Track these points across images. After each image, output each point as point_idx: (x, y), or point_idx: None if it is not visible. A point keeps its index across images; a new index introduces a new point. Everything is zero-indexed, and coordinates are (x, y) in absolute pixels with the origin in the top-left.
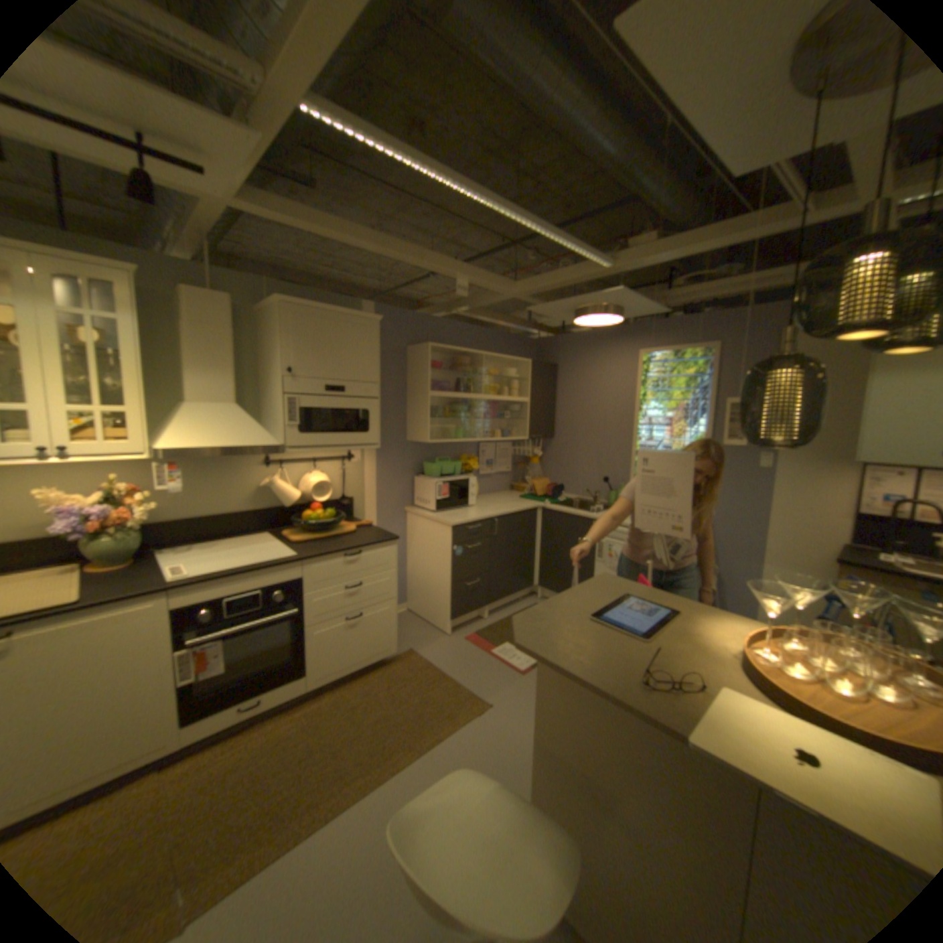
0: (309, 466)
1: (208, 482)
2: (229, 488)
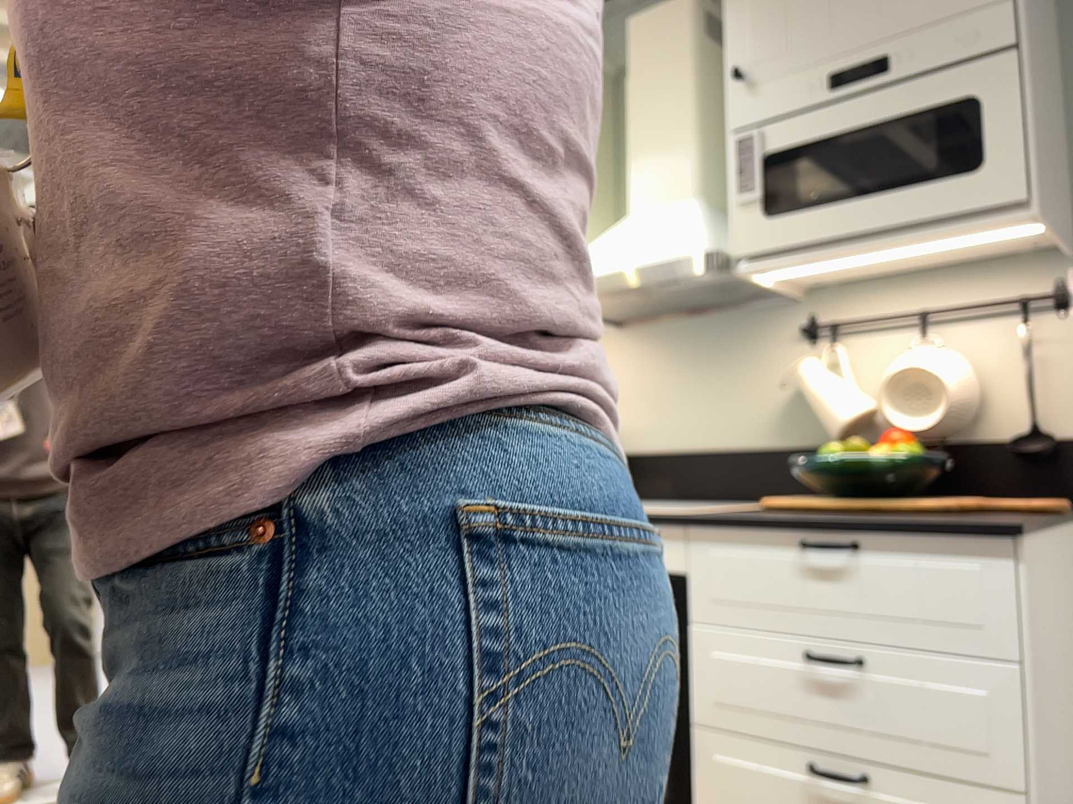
0: (915, 339)
1: (699, 381)
2: (732, 395)
